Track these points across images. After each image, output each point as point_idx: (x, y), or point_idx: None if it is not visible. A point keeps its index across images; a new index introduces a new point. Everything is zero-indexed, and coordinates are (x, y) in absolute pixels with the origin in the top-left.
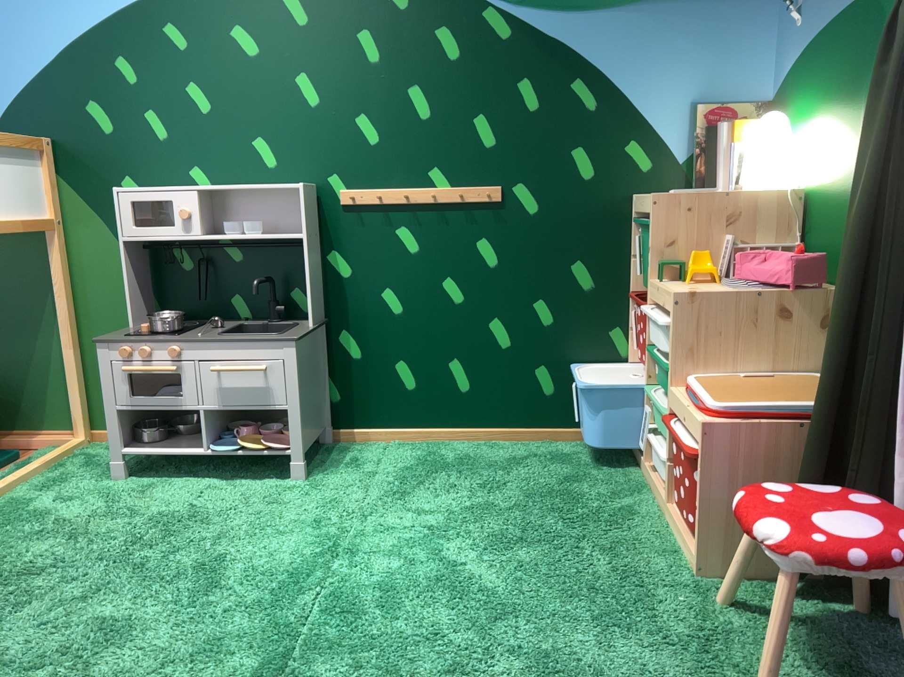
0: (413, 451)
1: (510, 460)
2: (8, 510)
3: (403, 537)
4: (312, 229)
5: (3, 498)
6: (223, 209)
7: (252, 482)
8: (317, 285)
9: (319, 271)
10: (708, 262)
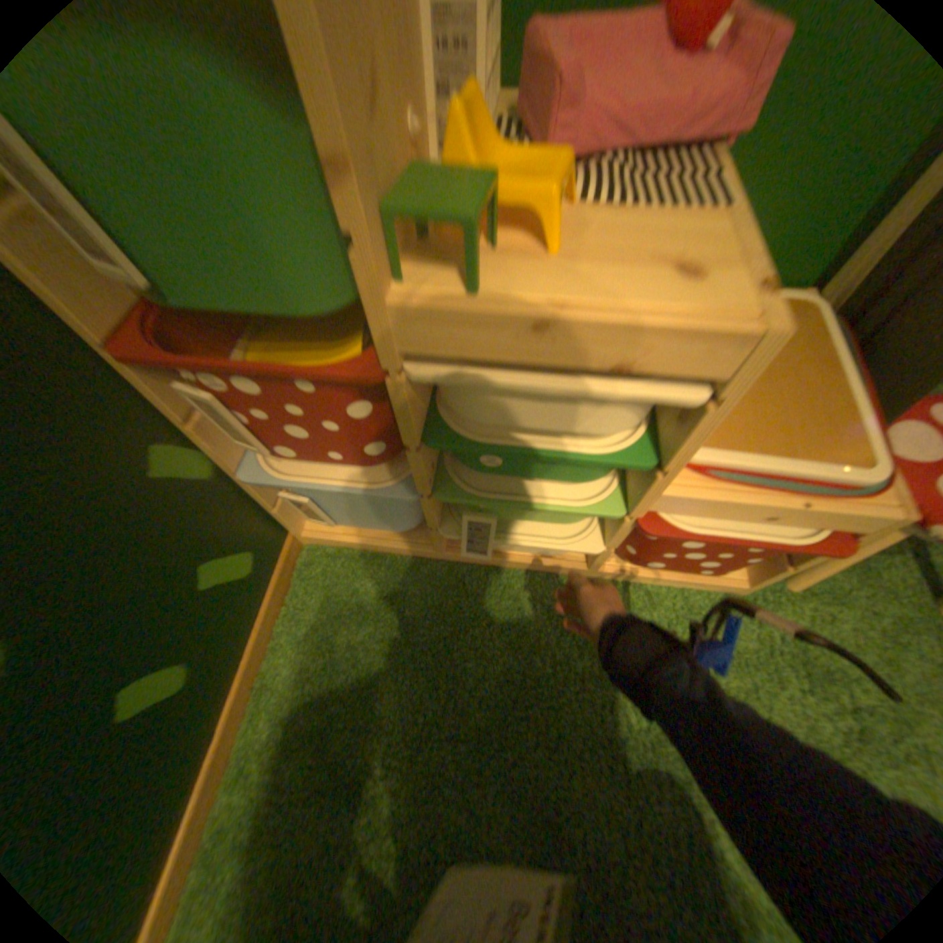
0: None
1: (323, 801)
2: None
3: None
4: None
5: None
6: None
7: None
8: None
9: None
10: (490, 125)
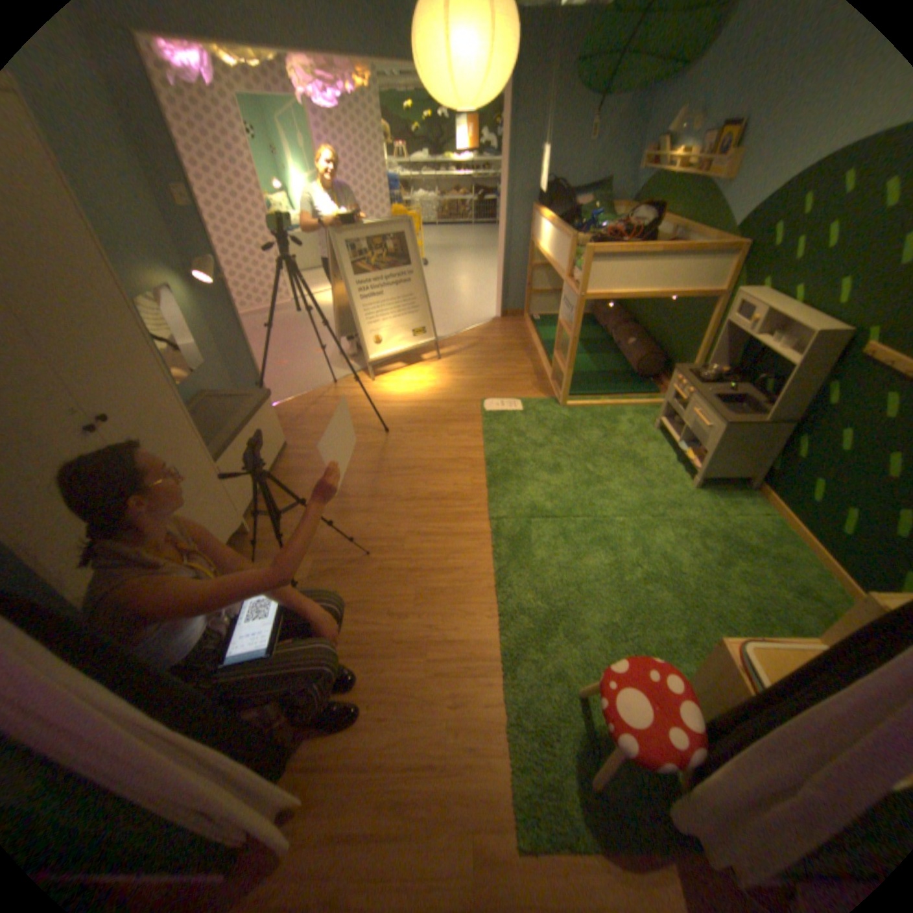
0: (775, 532)
1: (804, 591)
2: (614, 413)
3: (657, 540)
4: (823, 362)
5: (621, 408)
6: (792, 321)
7: (682, 471)
8: (810, 399)
9: (818, 391)
10: None
